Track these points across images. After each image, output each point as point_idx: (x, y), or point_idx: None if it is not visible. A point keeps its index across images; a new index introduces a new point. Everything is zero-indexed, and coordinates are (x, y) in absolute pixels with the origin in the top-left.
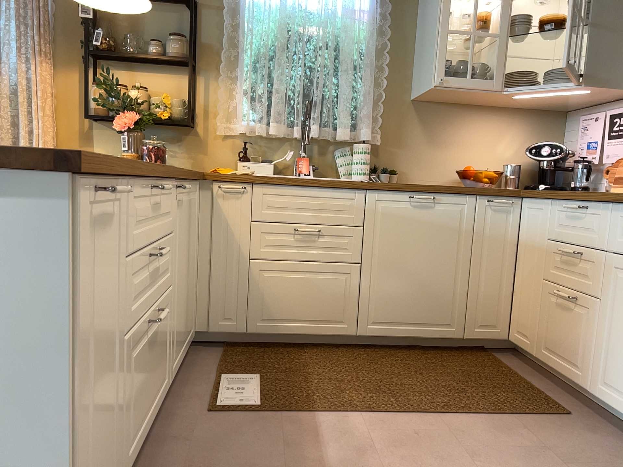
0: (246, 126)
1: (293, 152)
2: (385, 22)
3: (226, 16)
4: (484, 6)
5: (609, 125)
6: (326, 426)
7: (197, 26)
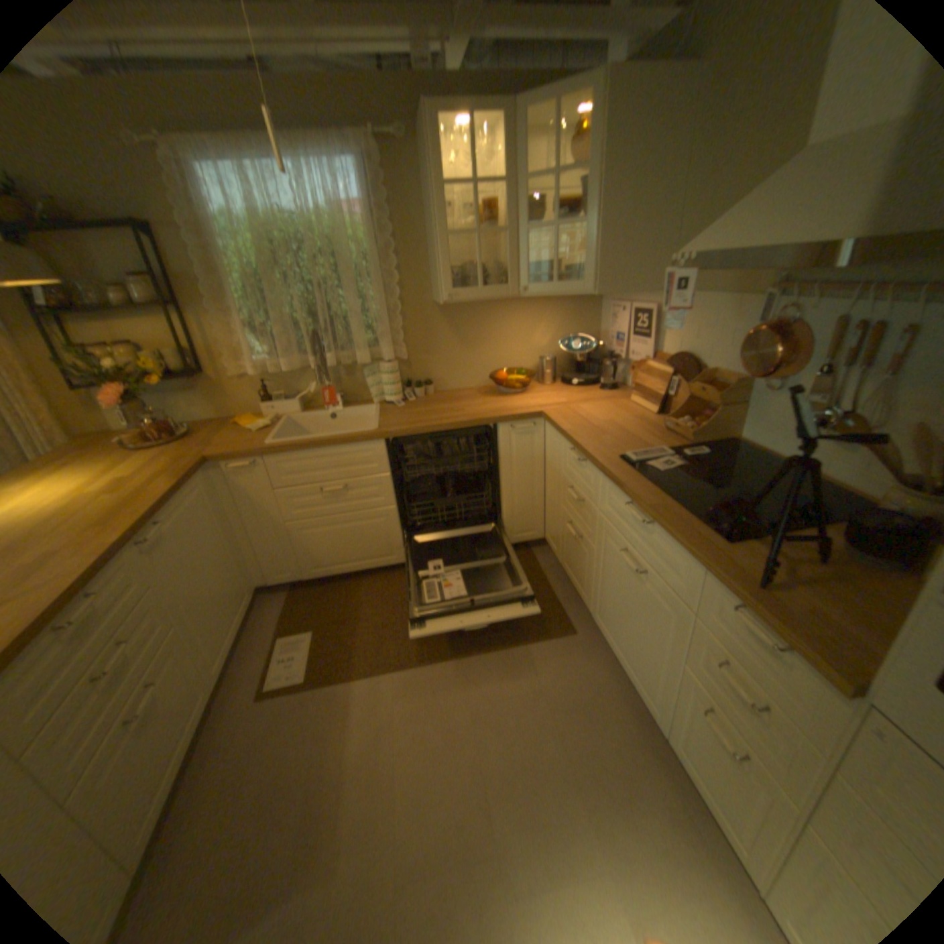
0: (255, 368)
1: (315, 386)
2: (382, 217)
3: (186, 239)
4: (496, 177)
5: (632, 321)
6: (358, 699)
7: (159, 254)
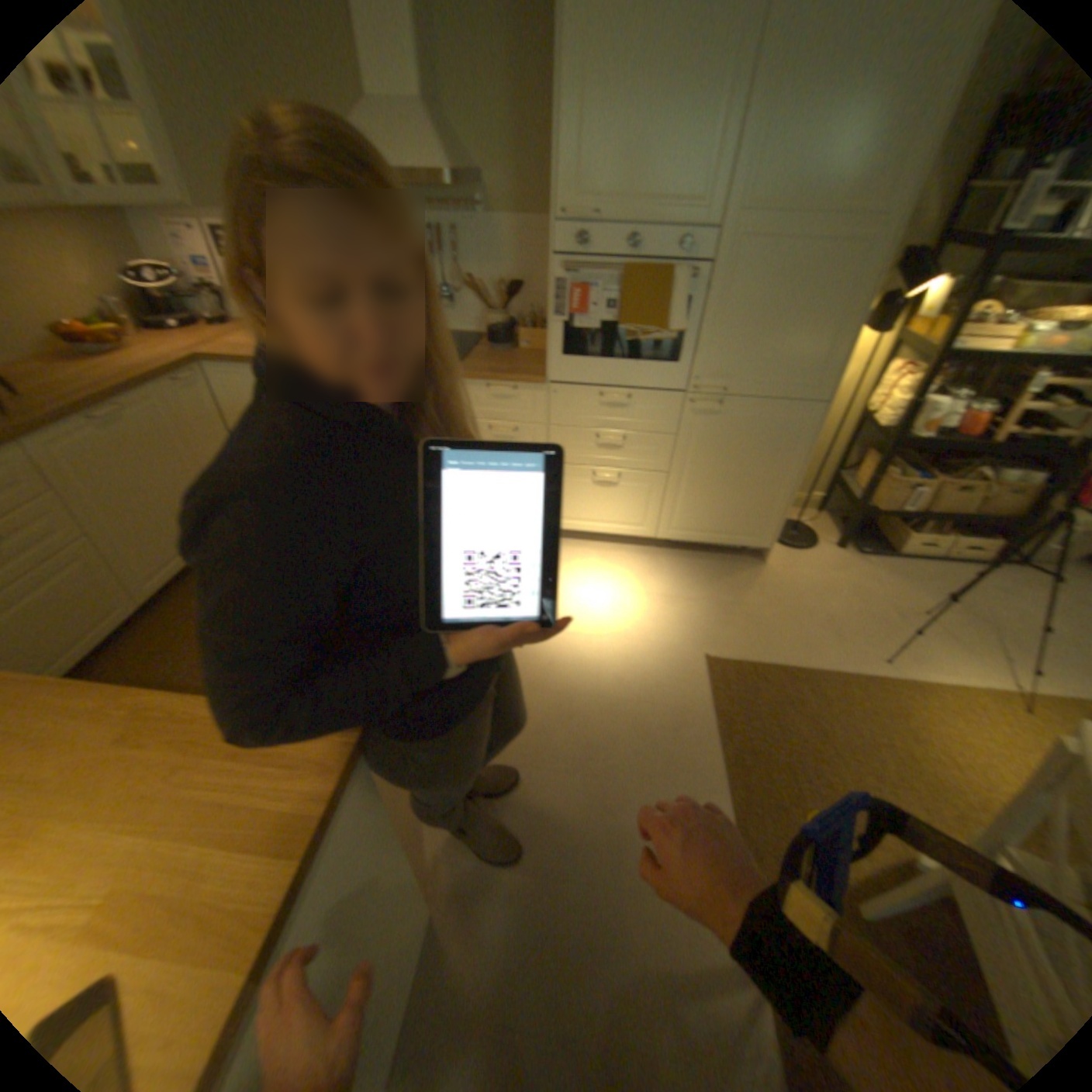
0: None
1: None
2: None
3: None
4: None
5: (213, 241)
6: None
7: None
